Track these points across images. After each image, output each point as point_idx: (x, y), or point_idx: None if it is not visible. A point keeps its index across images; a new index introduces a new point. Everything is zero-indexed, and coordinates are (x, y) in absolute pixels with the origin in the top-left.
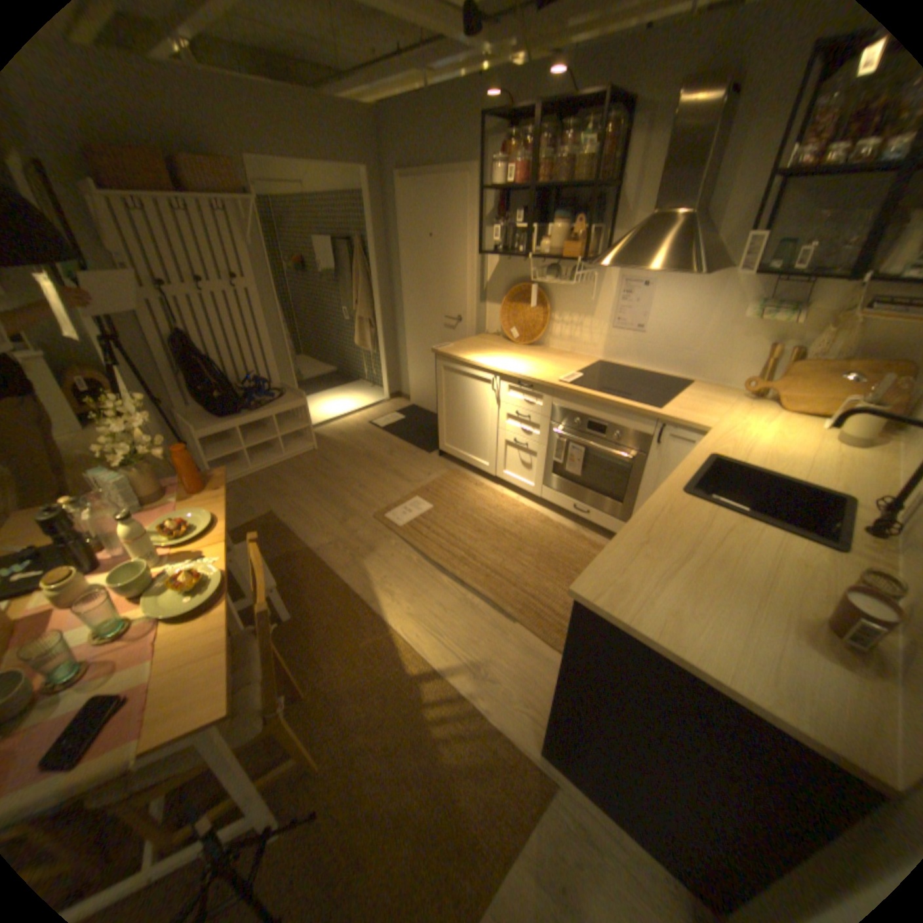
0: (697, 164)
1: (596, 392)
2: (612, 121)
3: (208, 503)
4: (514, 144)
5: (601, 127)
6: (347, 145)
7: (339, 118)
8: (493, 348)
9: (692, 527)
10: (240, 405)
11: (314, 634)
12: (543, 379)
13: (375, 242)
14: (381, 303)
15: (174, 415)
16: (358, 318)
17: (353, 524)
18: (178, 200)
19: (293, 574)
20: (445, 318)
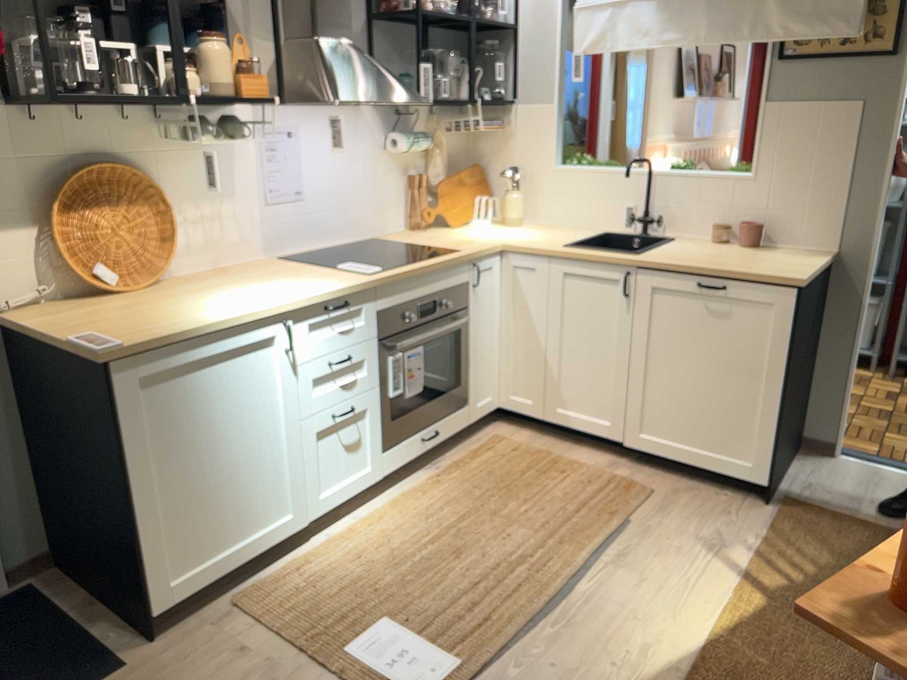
0: None
1: (413, 263)
2: None
3: None
4: None
5: None
6: None
7: None
8: (143, 306)
9: (685, 256)
10: None
11: None
12: (357, 280)
13: None
14: None
15: None
16: None
17: None
18: None
19: None
20: None
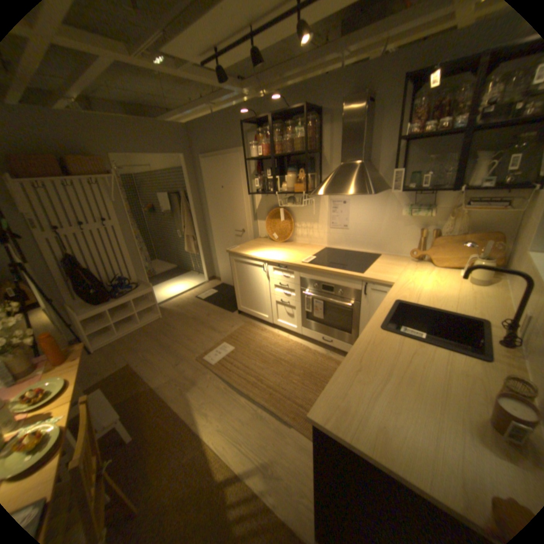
0: (359, 137)
1: (324, 267)
2: (311, 120)
3: (67, 371)
4: (261, 135)
5: (306, 123)
6: (173, 144)
7: (167, 131)
8: (263, 246)
9: (389, 354)
10: (110, 295)
11: (150, 456)
12: (292, 262)
13: (192, 193)
14: (198, 226)
15: (65, 307)
16: (186, 235)
17: (182, 366)
18: (67, 180)
19: (139, 409)
20: (235, 231)
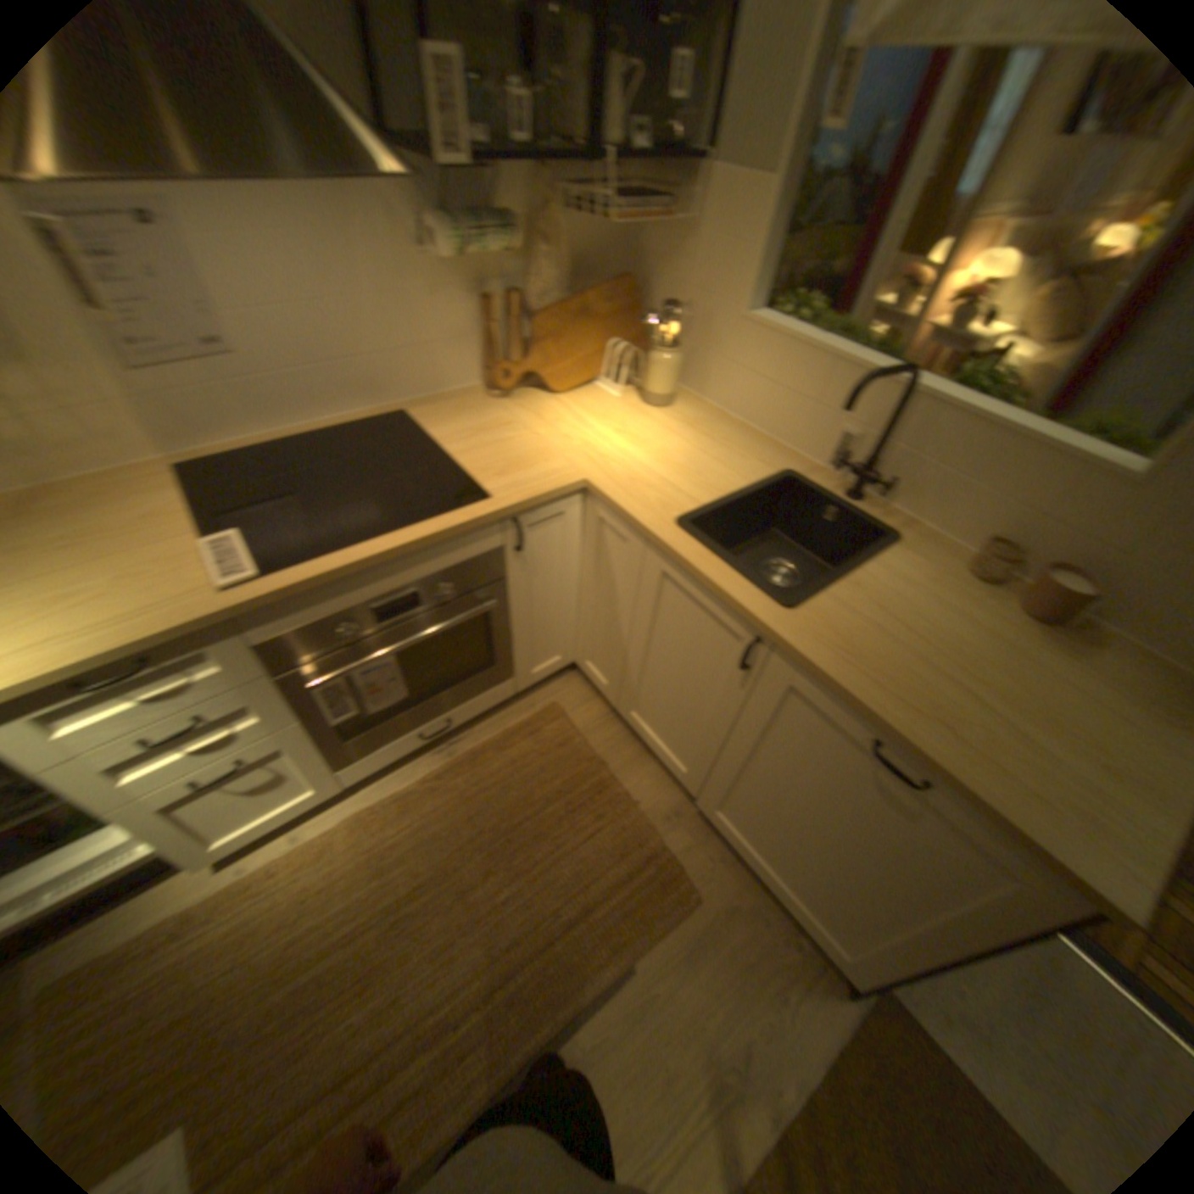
0: None
1: (356, 547)
2: None
3: None
4: None
5: None
6: None
7: None
8: None
9: (881, 646)
10: None
11: None
12: (179, 615)
13: None
14: None
15: None
16: None
17: None
18: None
19: None
20: None
